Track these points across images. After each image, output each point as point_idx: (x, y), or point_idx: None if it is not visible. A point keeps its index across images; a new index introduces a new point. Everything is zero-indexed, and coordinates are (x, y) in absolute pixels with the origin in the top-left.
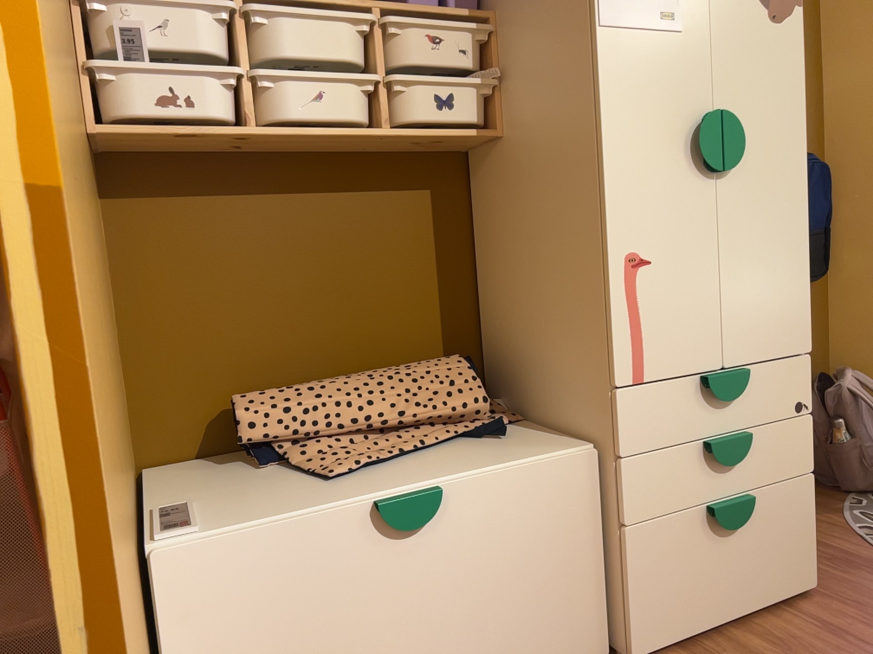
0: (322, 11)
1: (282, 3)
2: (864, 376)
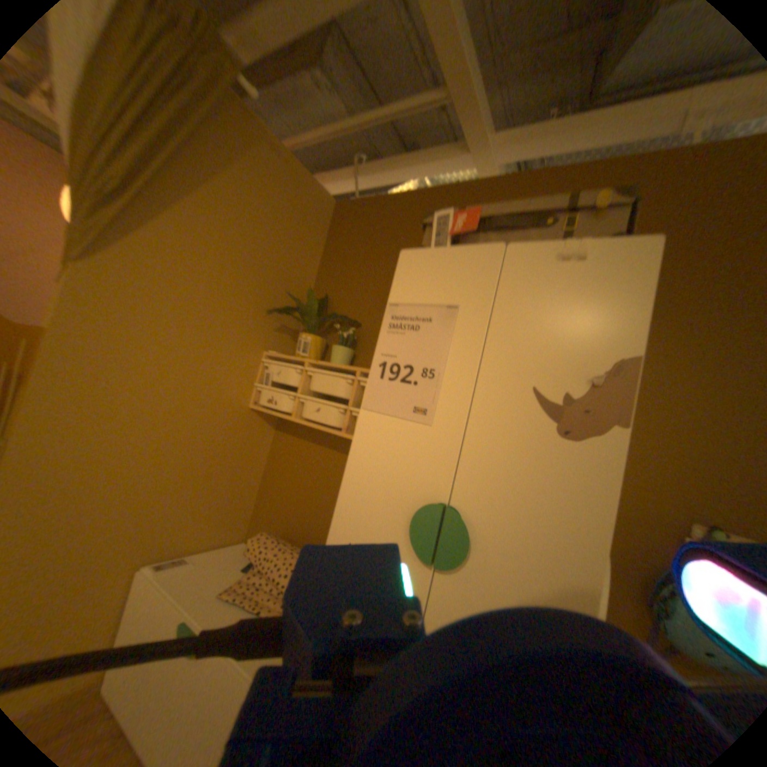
0: (332, 372)
1: (326, 367)
2: None
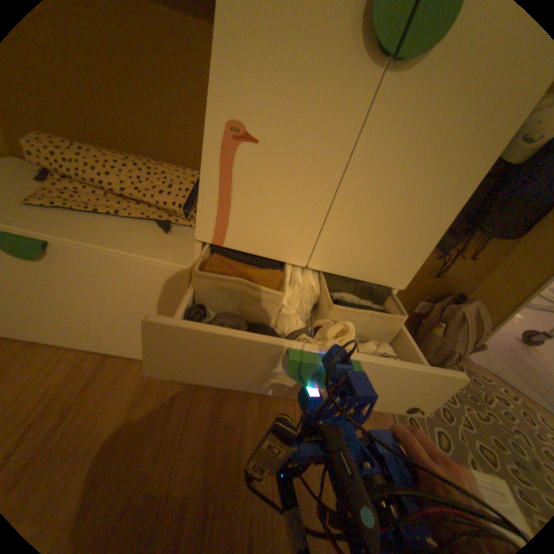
0: None
1: None
2: (488, 311)
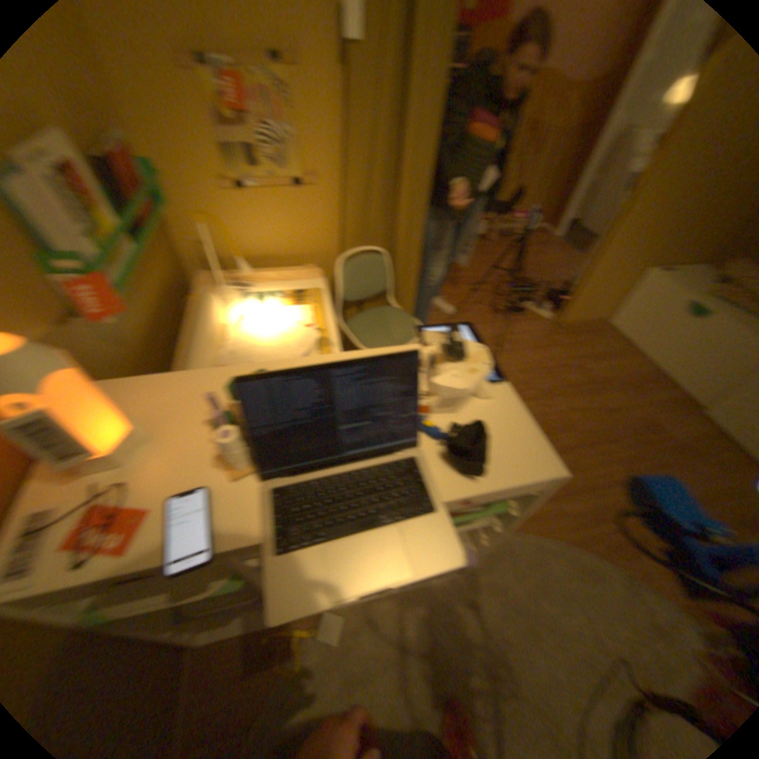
0: None
1: None
2: None
